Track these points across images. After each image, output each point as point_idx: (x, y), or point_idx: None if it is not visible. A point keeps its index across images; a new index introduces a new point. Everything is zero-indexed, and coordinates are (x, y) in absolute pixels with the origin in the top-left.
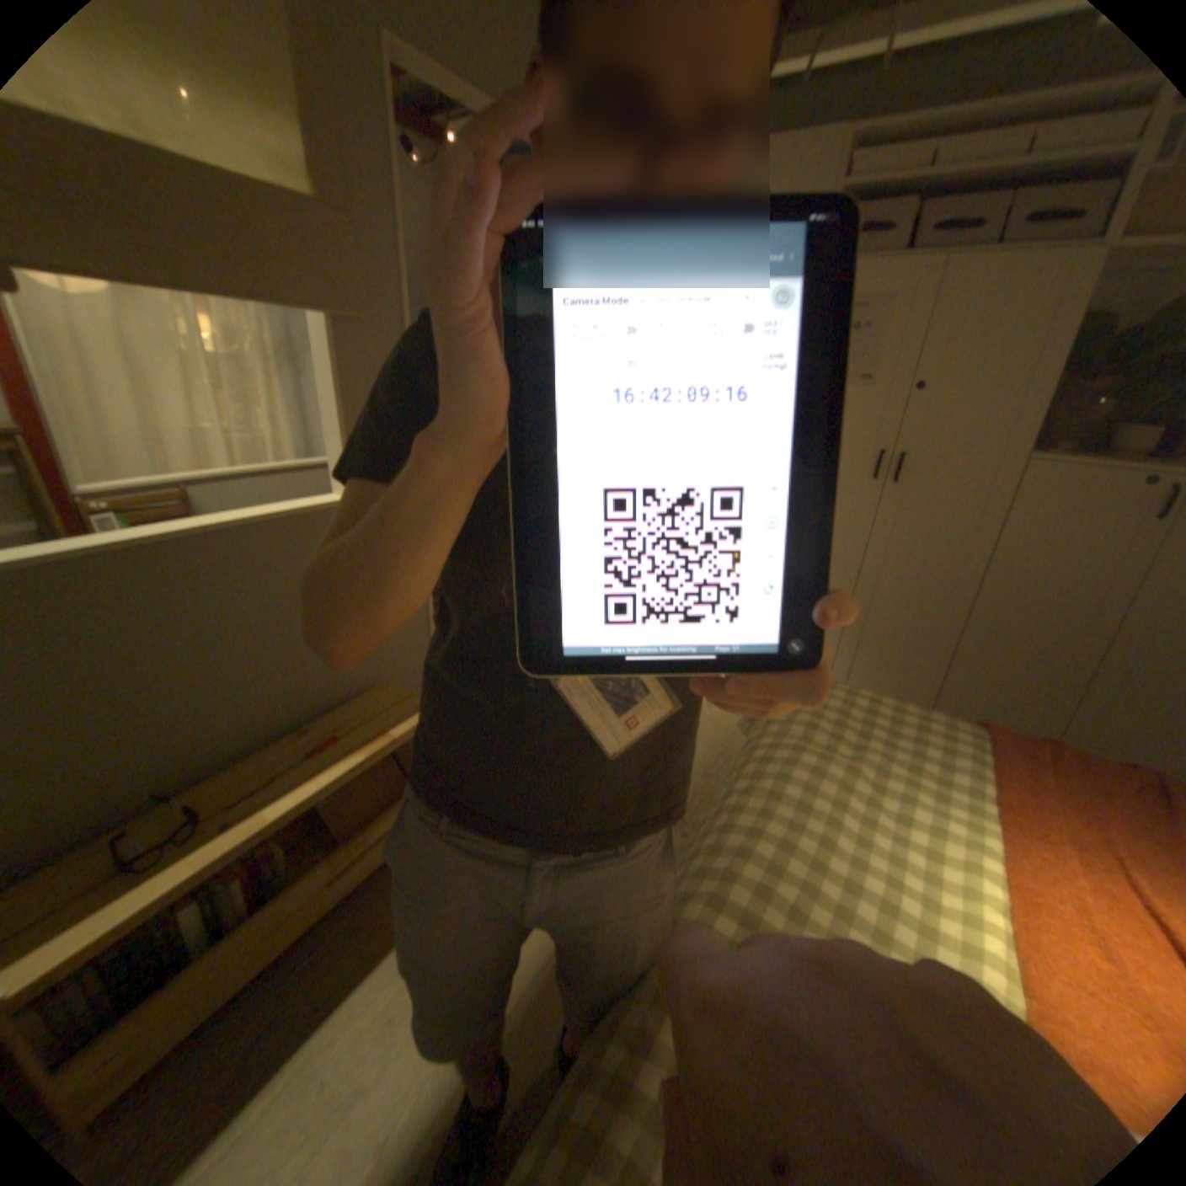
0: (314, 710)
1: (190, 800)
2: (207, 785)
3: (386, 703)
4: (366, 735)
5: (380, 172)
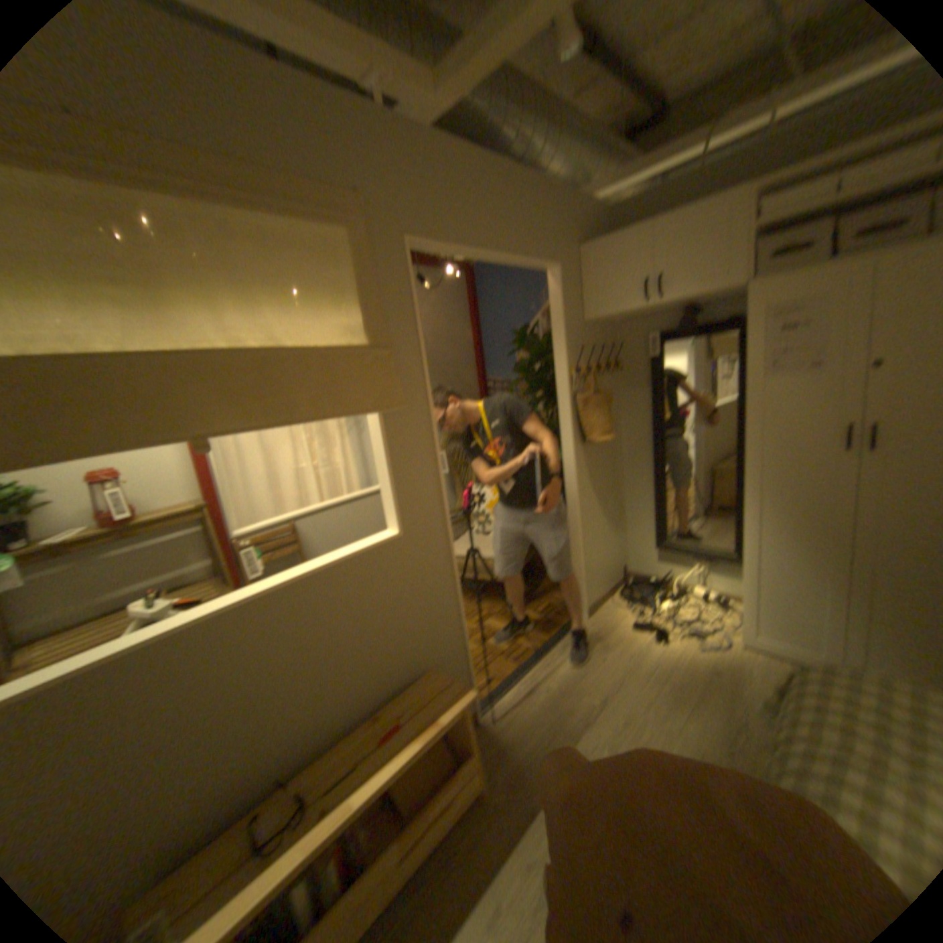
0: (383, 697)
1: (301, 783)
2: (312, 768)
3: (435, 689)
4: (422, 721)
5: (408, 312)
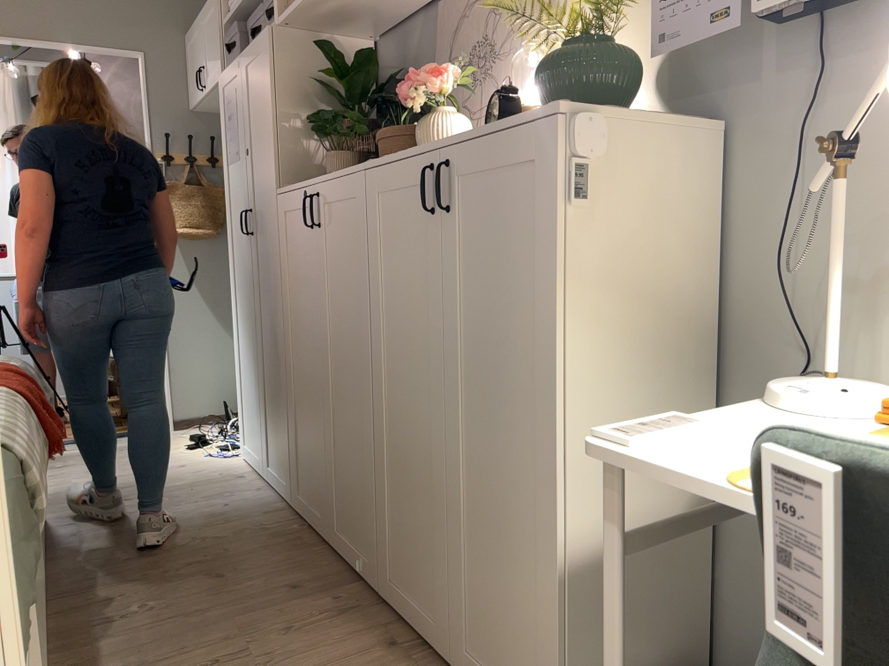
0: None
1: None
2: None
3: None
4: None
5: None
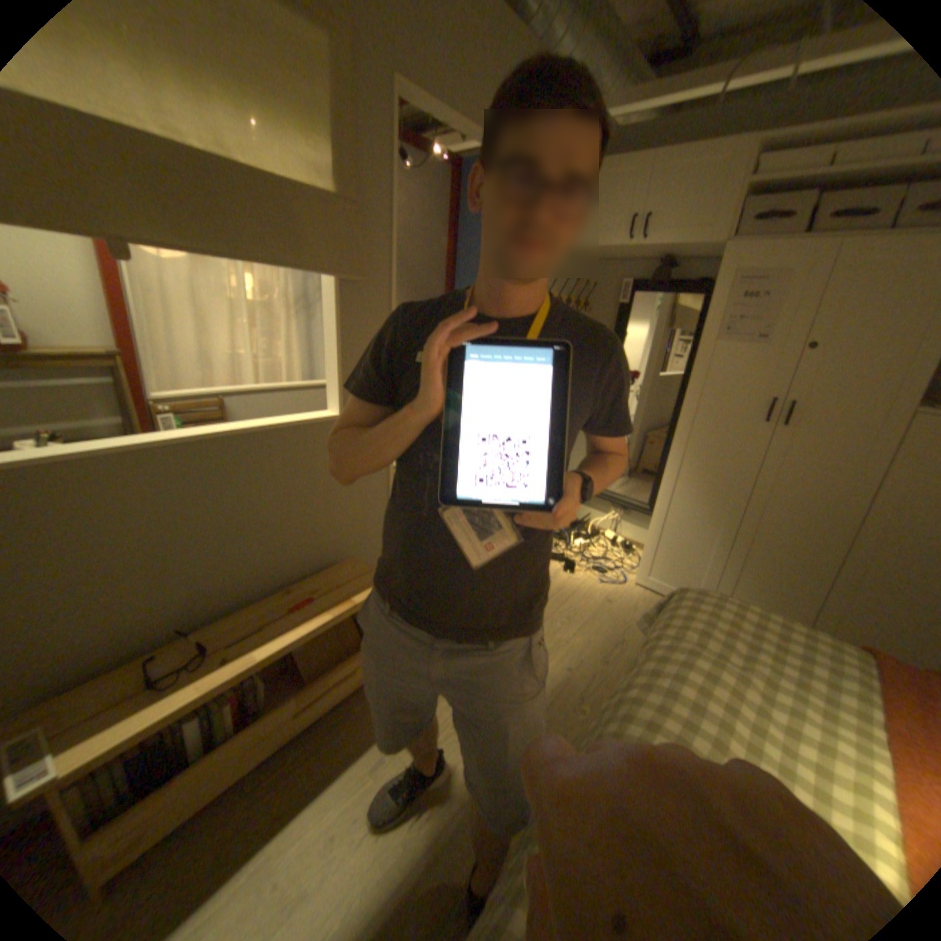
0: (297, 575)
1: (202, 637)
2: (215, 626)
3: (351, 574)
4: (334, 599)
5: (384, 175)
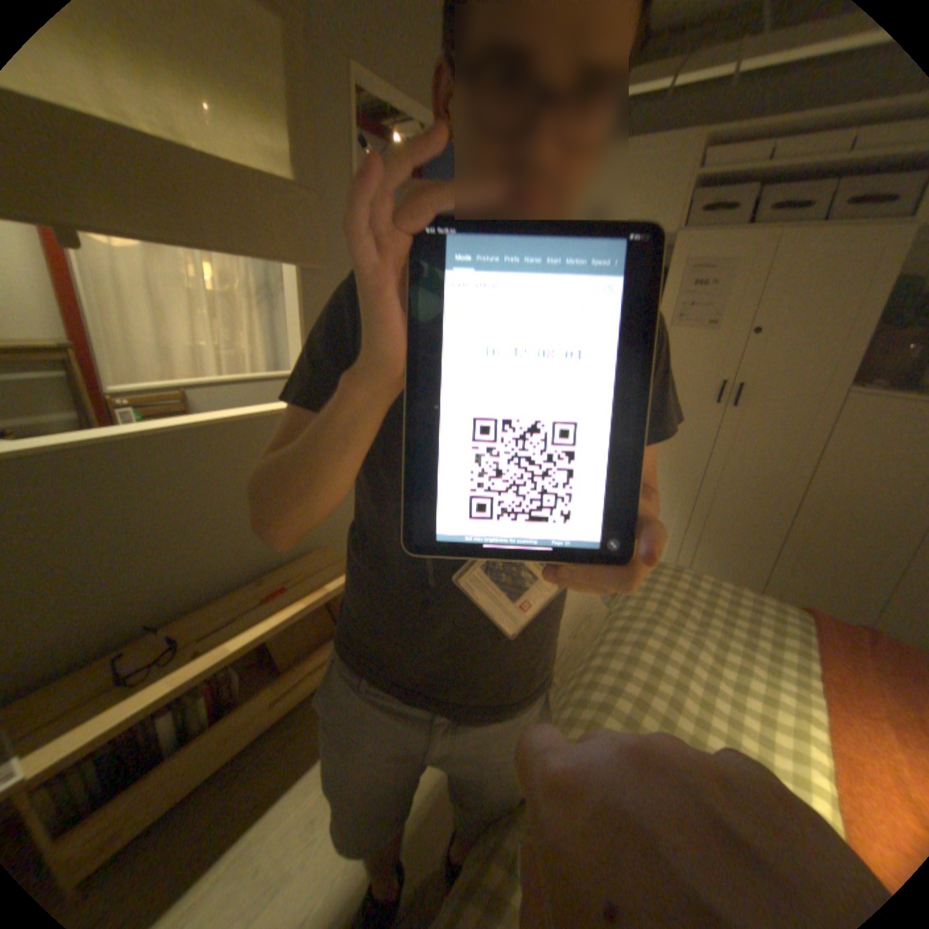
0: (268, 566)
1: (172, 632)
2: (185, 620)
3: (323, 563)
4: (306, 588)
5: (343, 163)
